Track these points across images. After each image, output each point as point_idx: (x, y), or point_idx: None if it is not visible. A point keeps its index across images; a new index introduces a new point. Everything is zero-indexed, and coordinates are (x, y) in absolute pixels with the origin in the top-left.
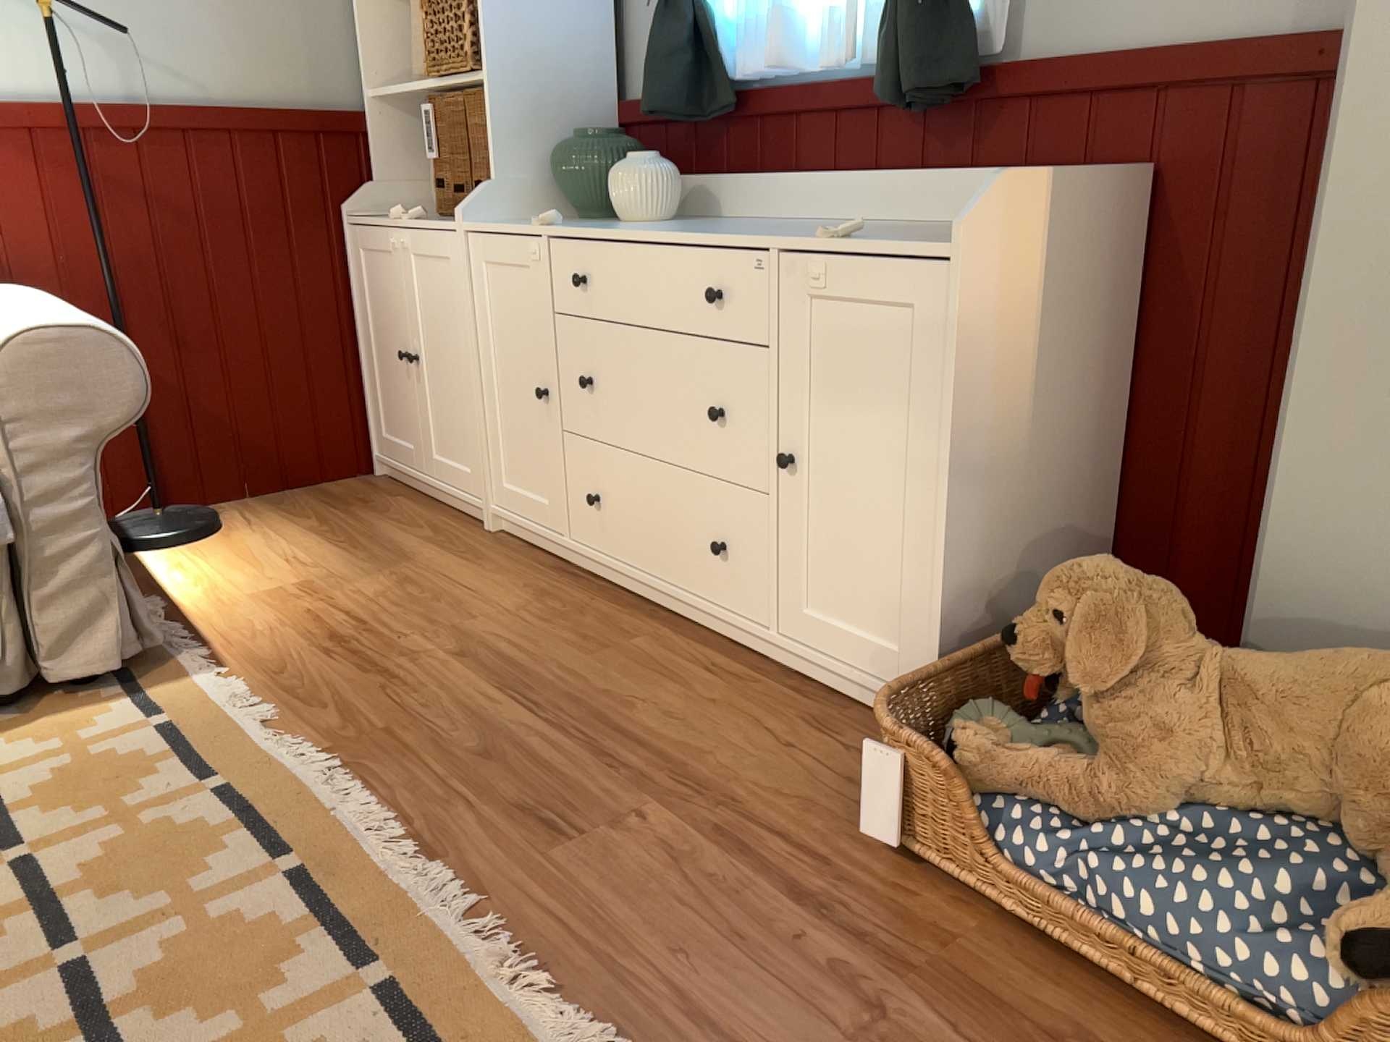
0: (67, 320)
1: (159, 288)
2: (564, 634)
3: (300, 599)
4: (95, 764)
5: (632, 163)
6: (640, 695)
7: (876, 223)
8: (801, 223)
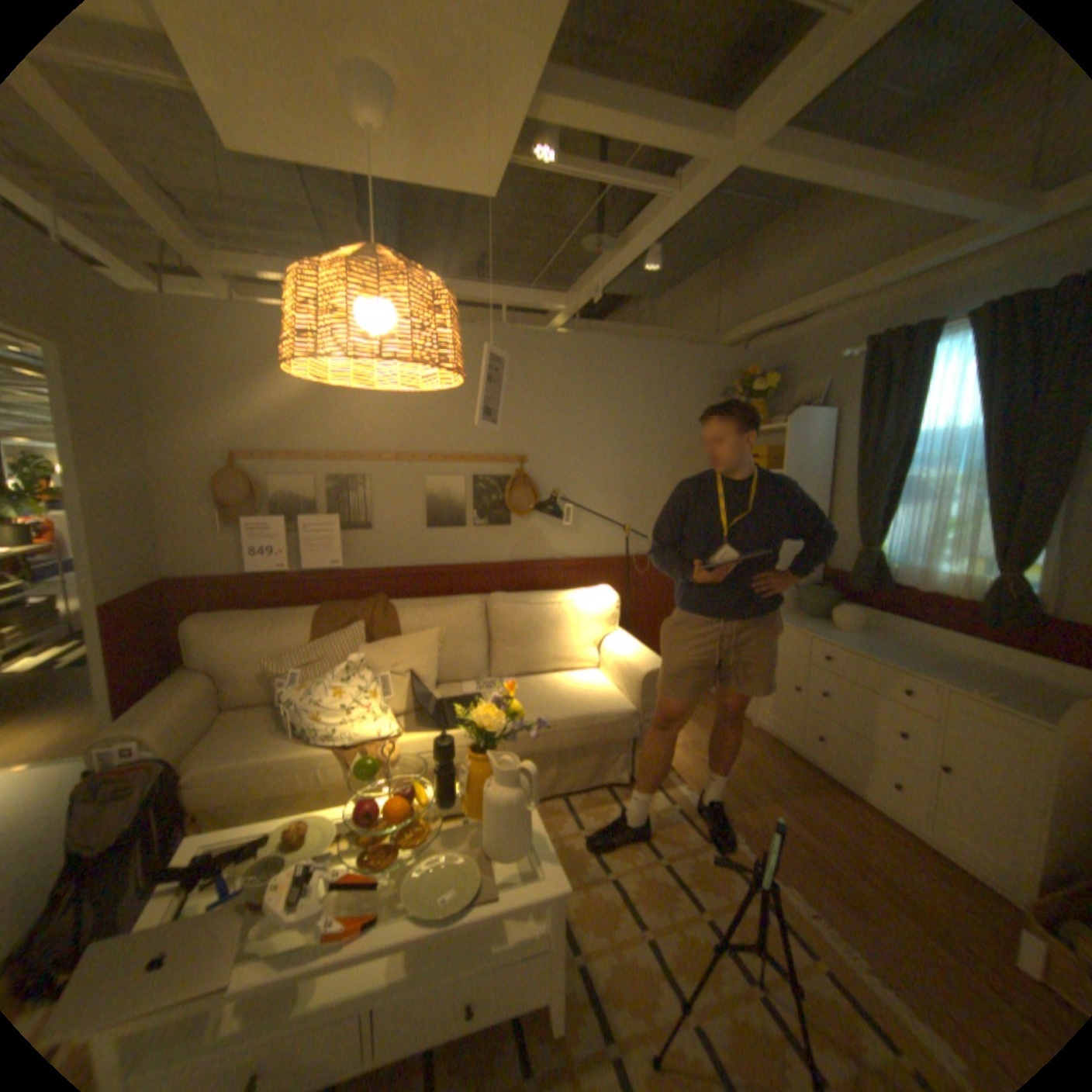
0: (657, 663)
1: (632, 613)
2: (816, 801)
3: (696, 753)
4: (667, 826)
5: (846, 609)
6: (868, 847)
7: (974, 658)
8: (932, 649)
